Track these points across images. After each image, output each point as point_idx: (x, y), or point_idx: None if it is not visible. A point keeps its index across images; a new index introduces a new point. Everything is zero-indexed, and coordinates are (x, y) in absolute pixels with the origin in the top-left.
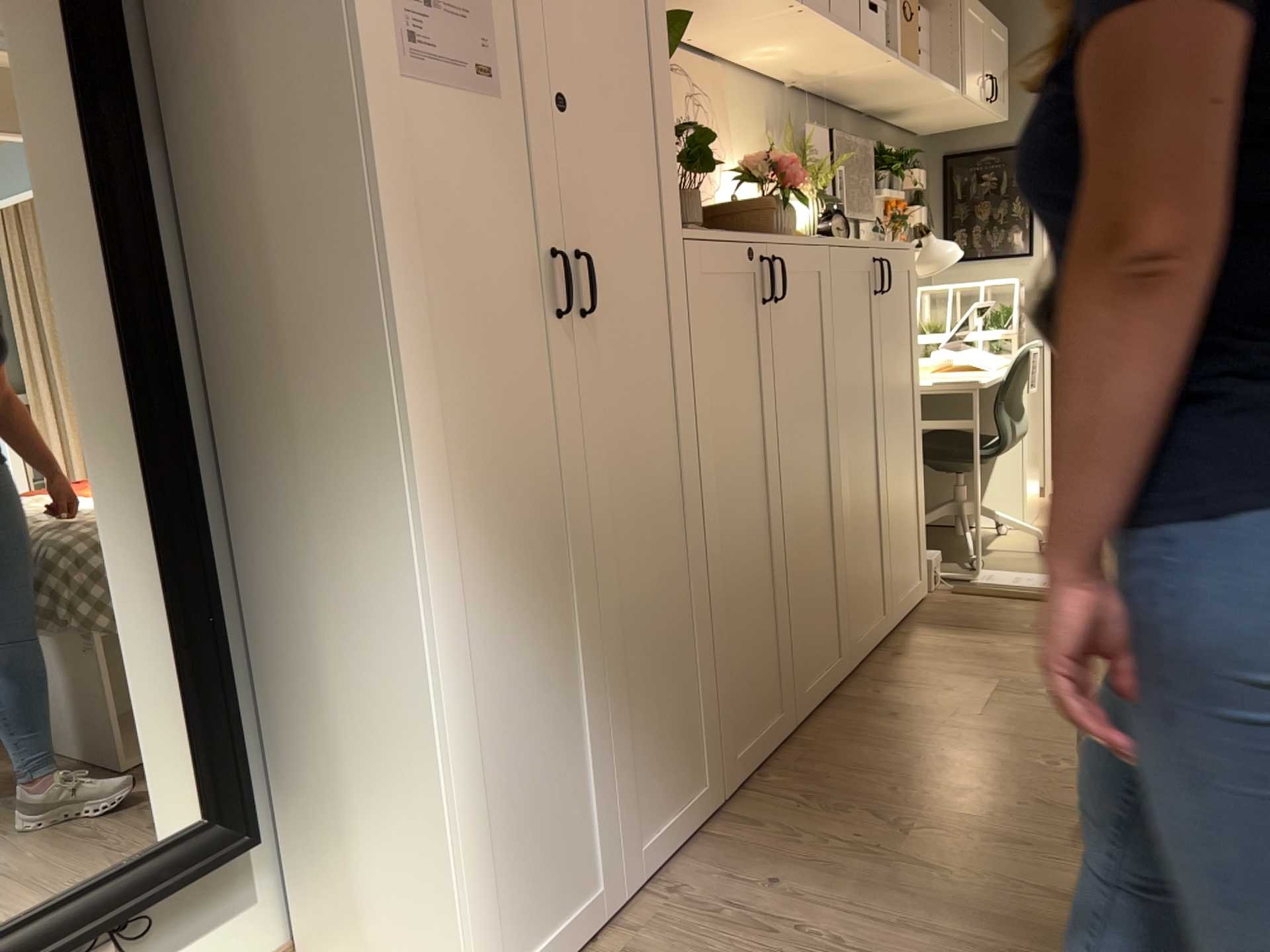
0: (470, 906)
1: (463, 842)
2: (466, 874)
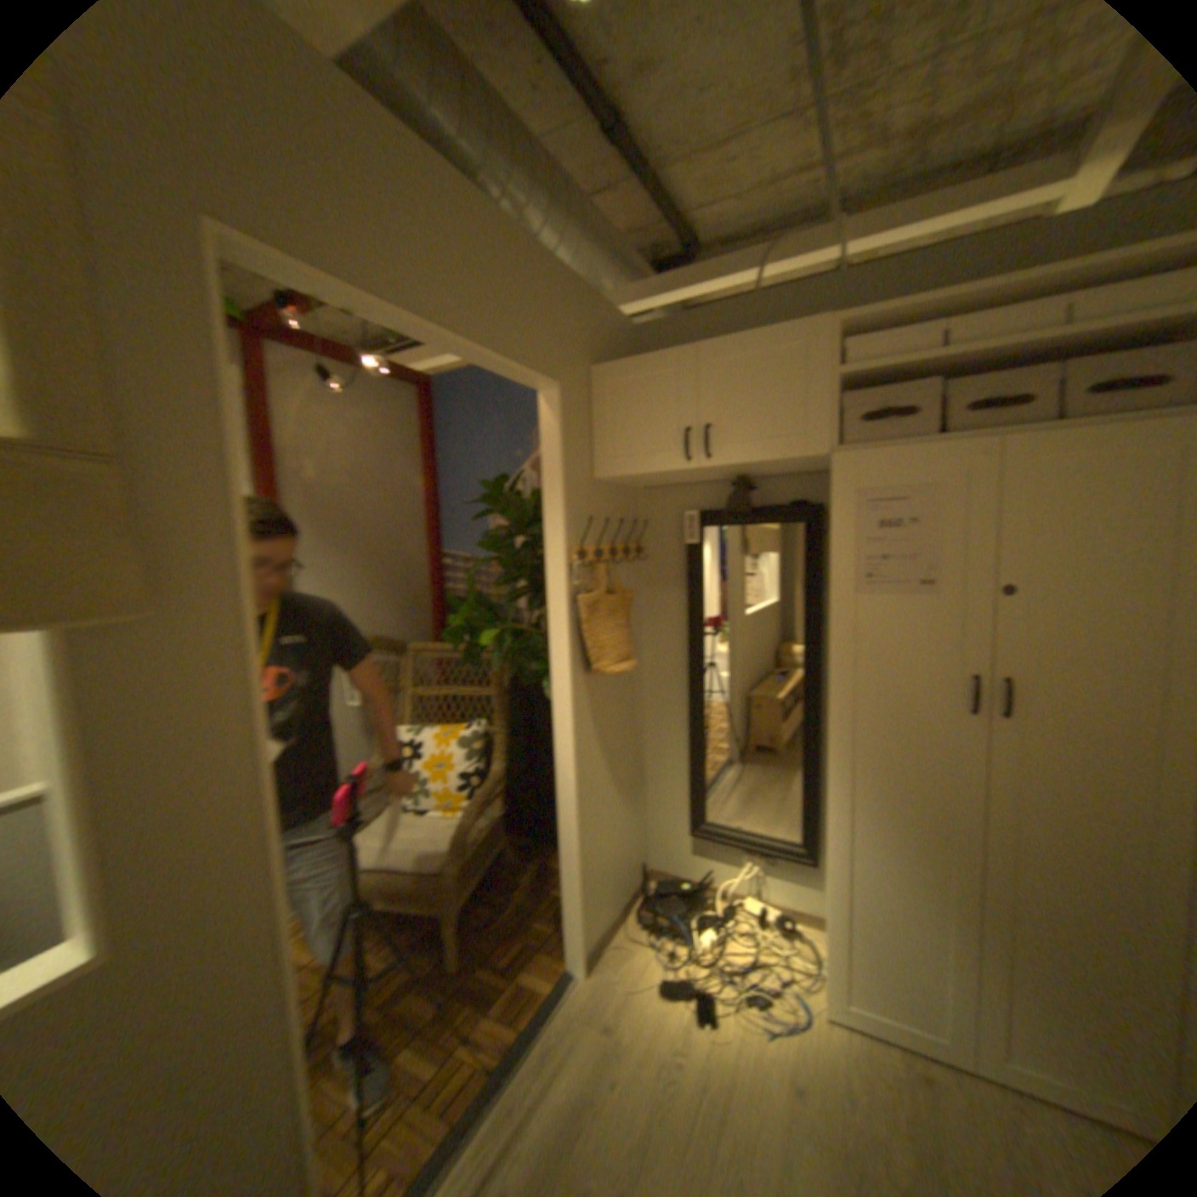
0: (835, 957)
1: (835, 928)
2: (835, 942)
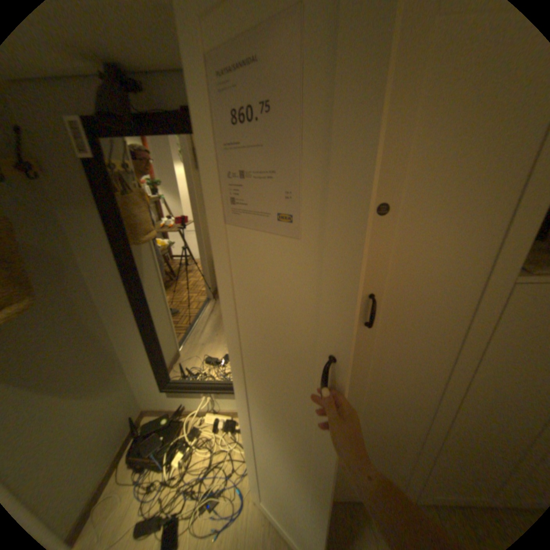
0: (253, 473)
1: (251, 461)
2: (252, 467)
